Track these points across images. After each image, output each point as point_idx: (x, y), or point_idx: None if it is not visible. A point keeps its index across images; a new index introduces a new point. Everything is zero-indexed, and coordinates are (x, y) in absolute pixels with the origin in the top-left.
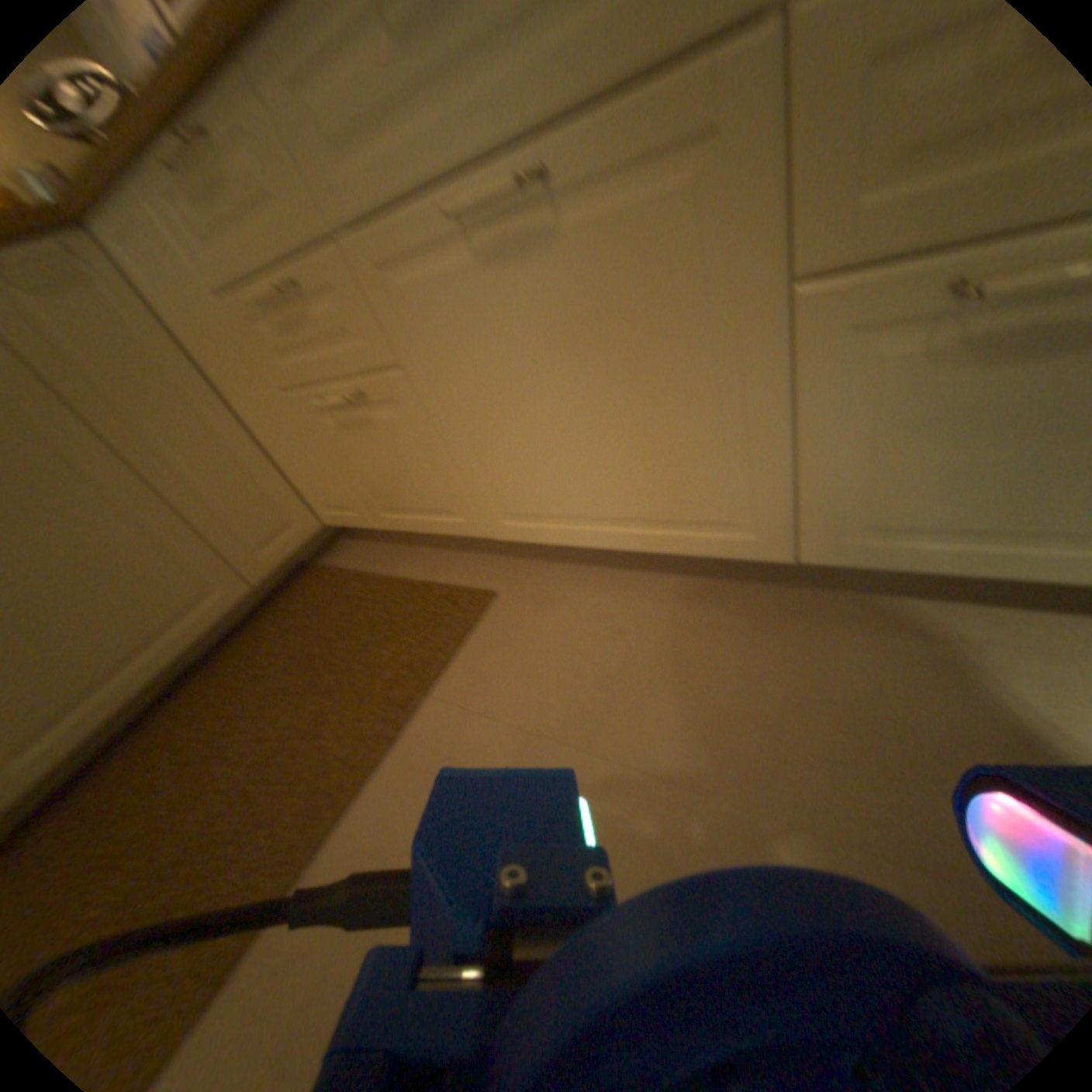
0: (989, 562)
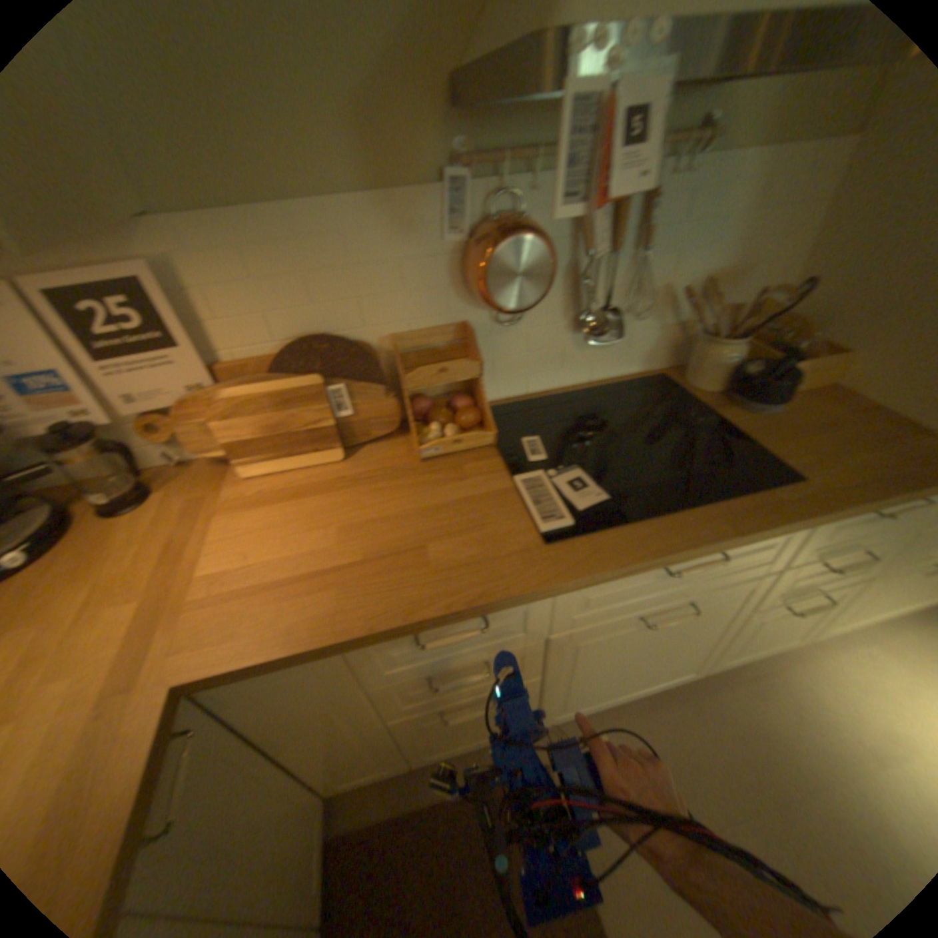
0: (763, 655)
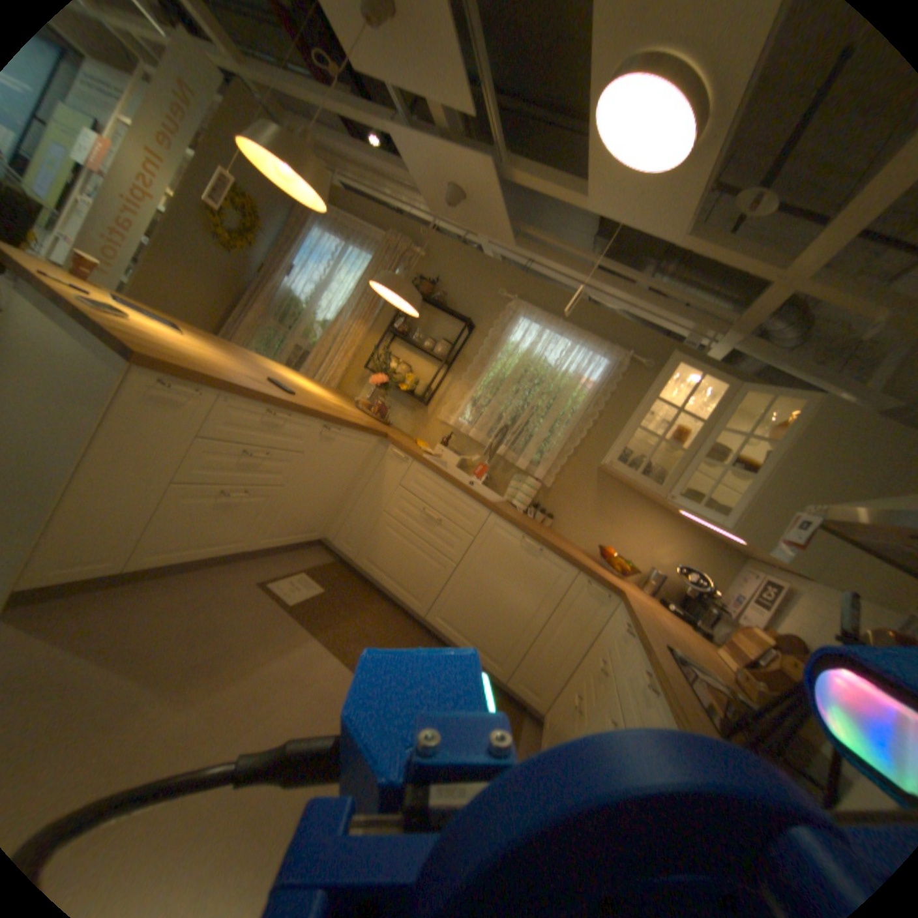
0: None
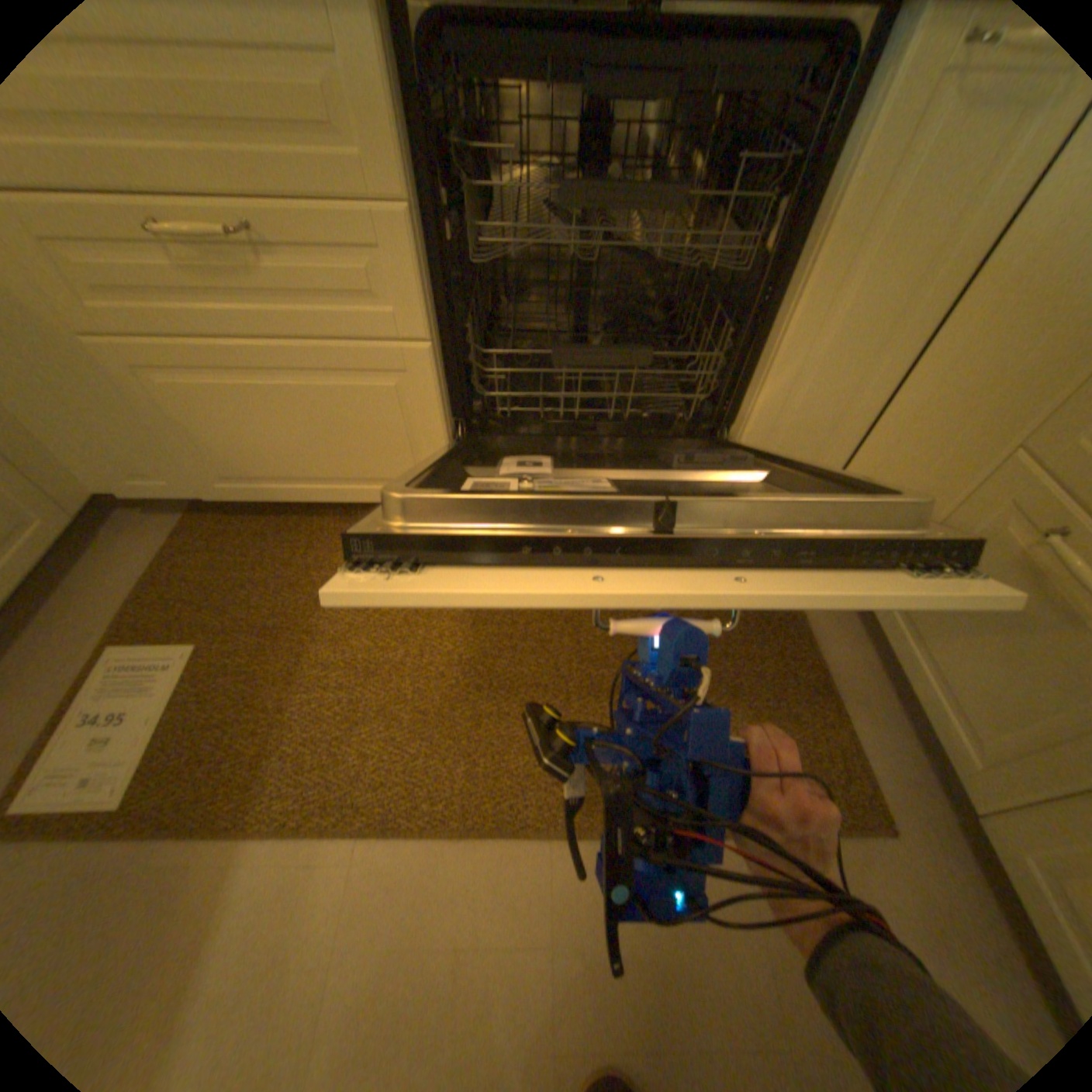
0: None
